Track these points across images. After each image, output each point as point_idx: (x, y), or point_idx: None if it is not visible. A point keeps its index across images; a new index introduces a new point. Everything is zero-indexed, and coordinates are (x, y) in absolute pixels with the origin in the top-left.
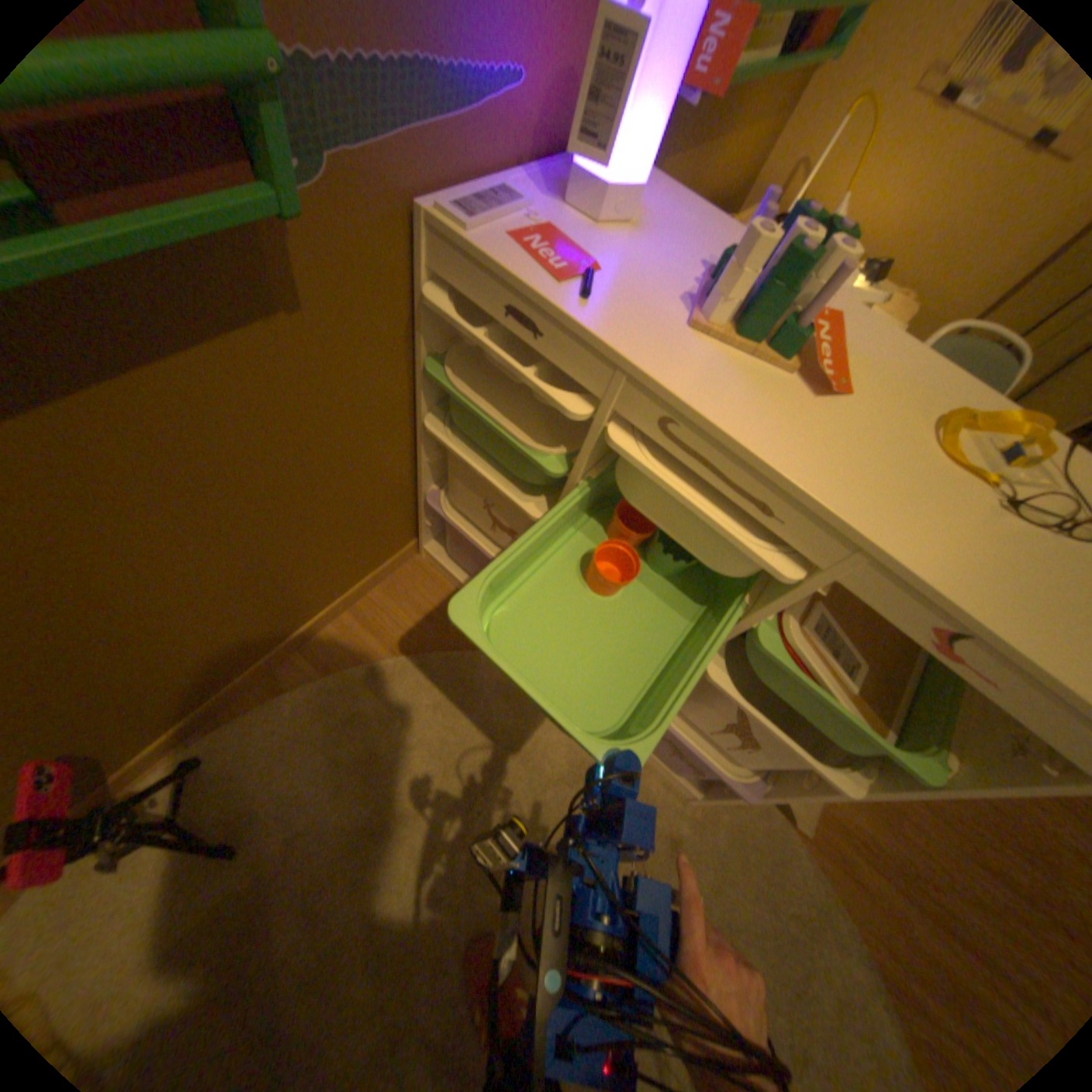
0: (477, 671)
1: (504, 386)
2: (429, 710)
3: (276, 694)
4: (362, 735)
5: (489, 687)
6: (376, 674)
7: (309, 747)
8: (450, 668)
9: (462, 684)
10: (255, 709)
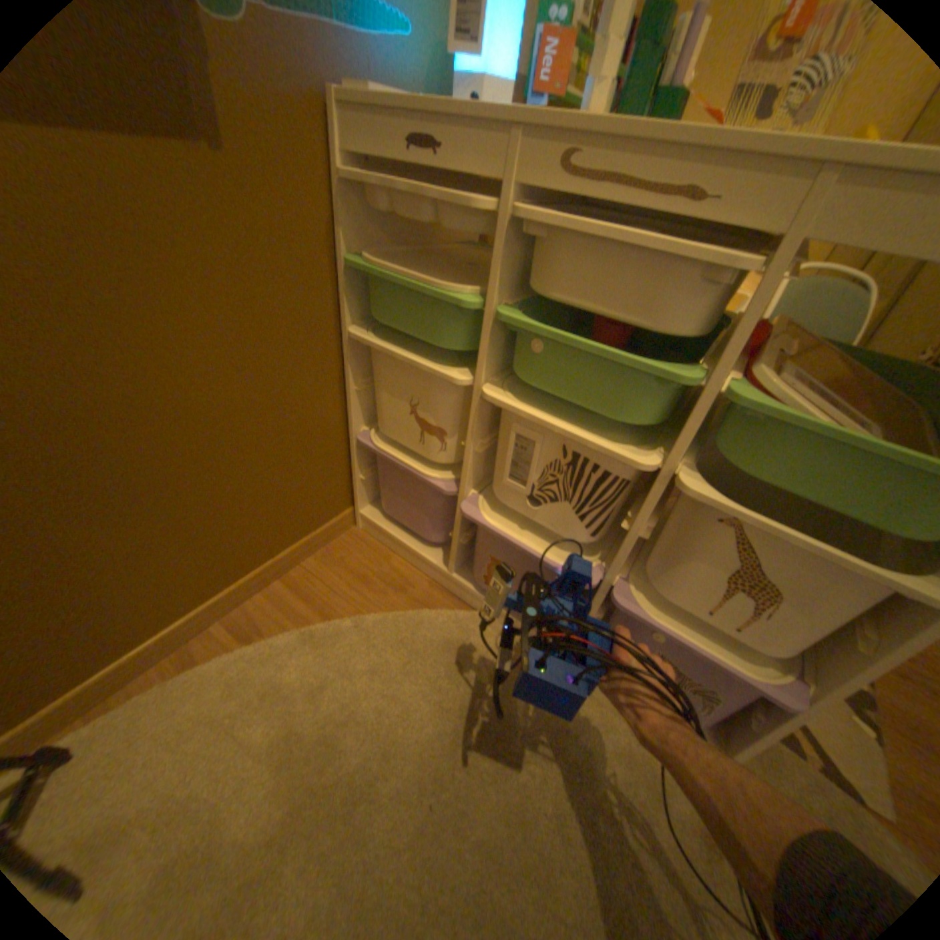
0: (420, 629)
1: (416, 265)
2: (365, 674)
3: (186, 668)
4: (283, 708)
5: (434, 644)
6: (305, 638)
7: (215, 727)
8: (389, 627)
9: (403, 643)
10: (157, 685)
